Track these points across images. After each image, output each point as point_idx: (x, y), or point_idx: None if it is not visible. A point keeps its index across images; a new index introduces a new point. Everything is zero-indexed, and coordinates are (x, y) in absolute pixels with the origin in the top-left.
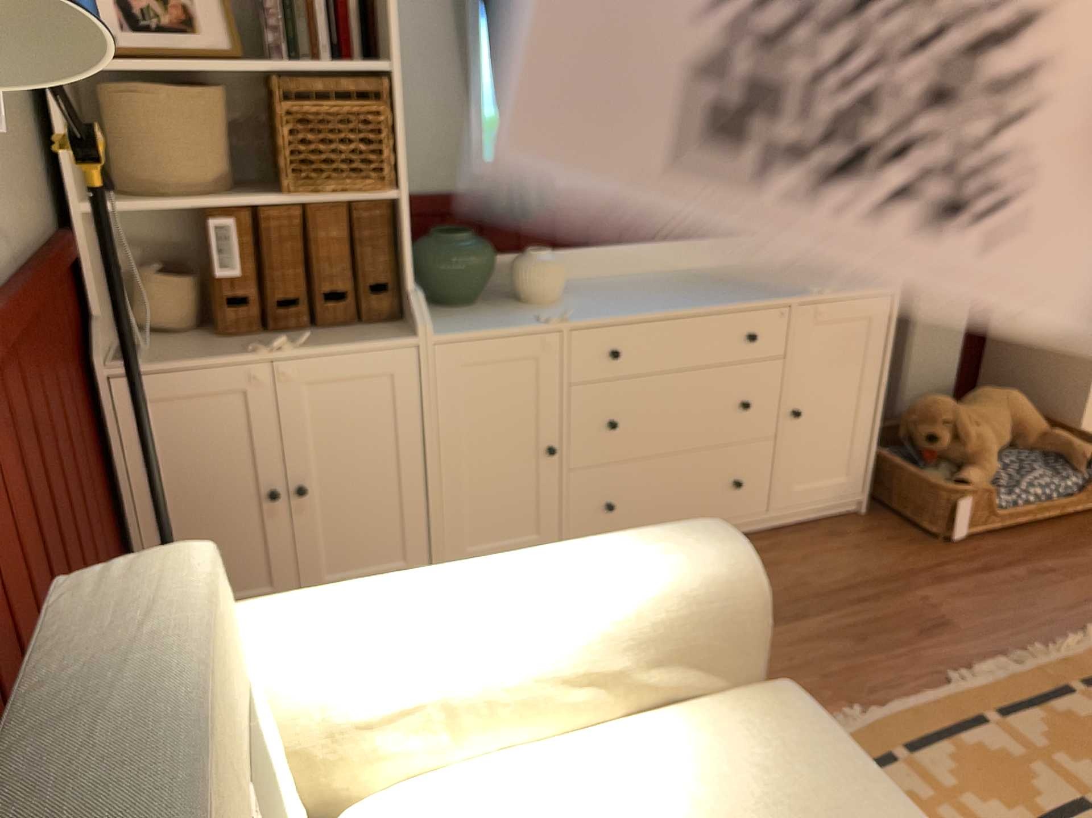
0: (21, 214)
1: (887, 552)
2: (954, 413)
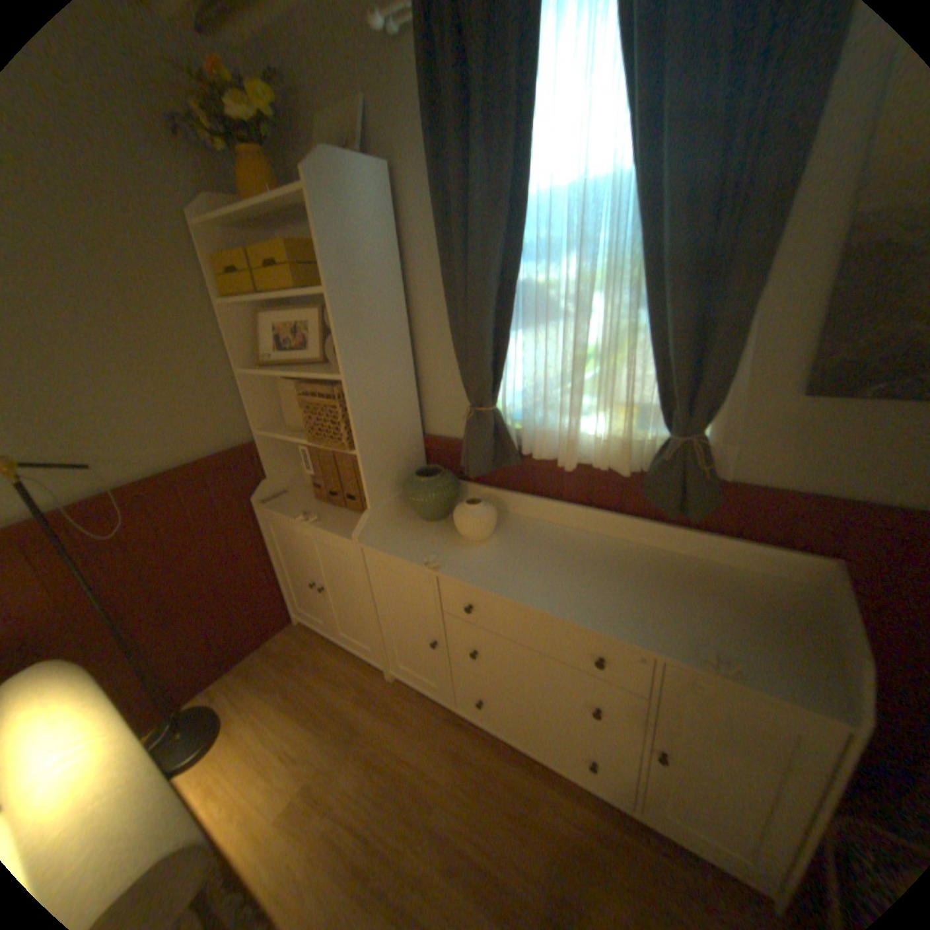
0: (189, 443)
1: None
2: None
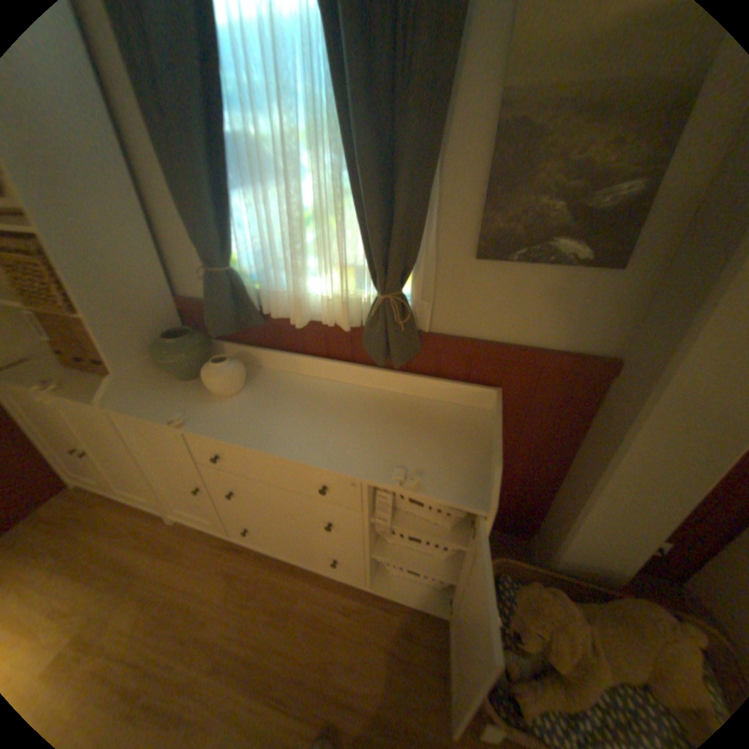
0: None
1: (421, 692)
2: (555, 634)
